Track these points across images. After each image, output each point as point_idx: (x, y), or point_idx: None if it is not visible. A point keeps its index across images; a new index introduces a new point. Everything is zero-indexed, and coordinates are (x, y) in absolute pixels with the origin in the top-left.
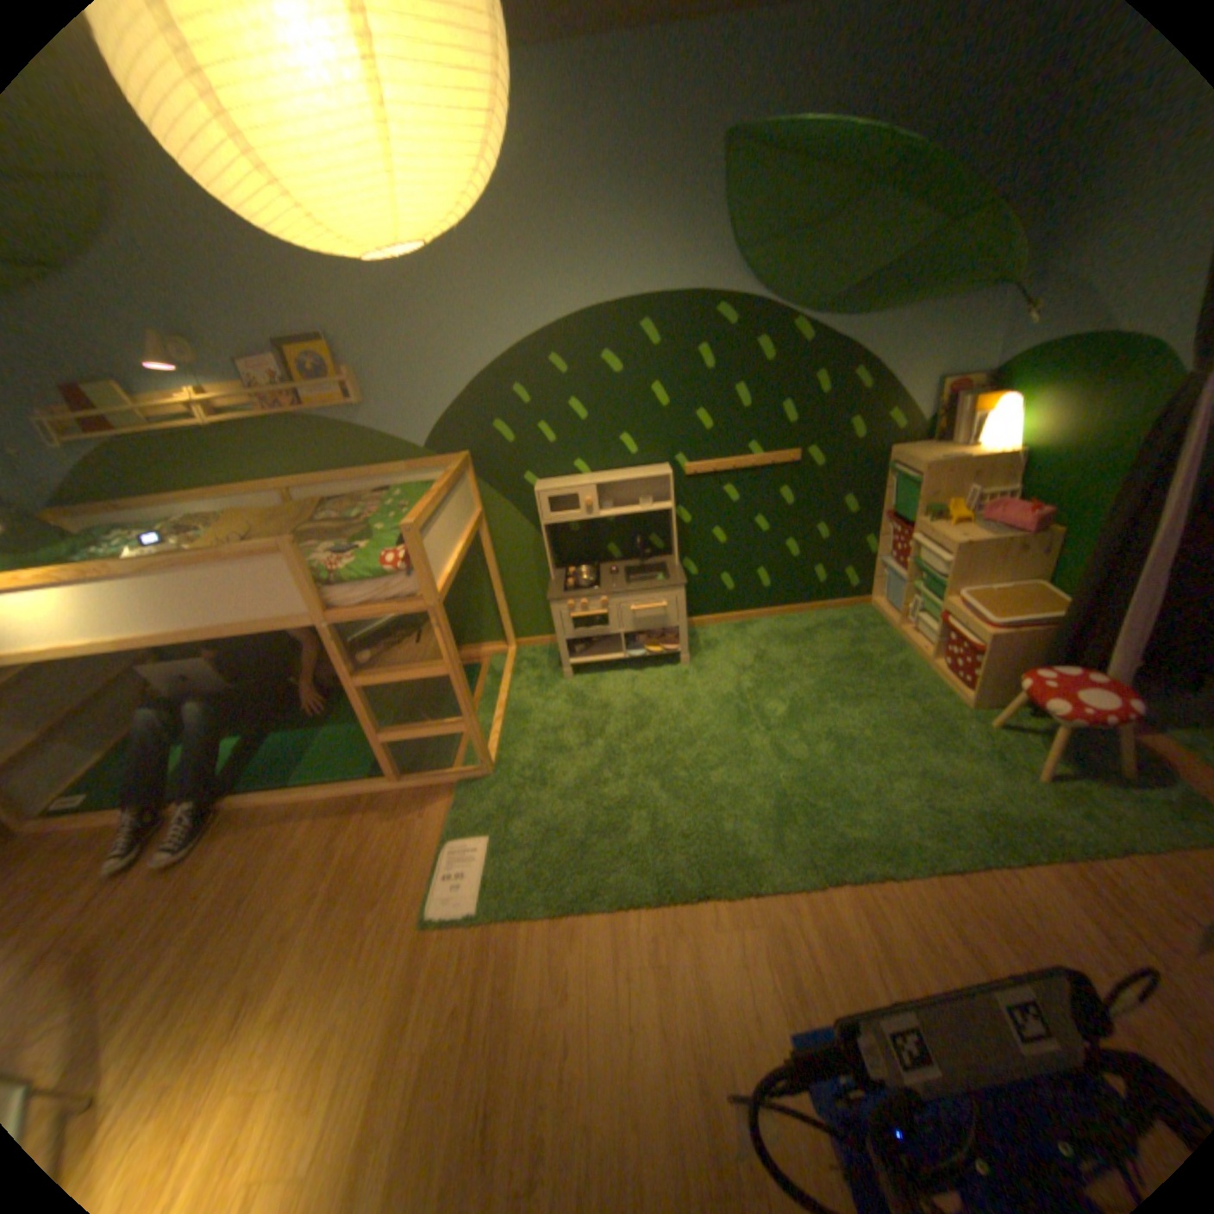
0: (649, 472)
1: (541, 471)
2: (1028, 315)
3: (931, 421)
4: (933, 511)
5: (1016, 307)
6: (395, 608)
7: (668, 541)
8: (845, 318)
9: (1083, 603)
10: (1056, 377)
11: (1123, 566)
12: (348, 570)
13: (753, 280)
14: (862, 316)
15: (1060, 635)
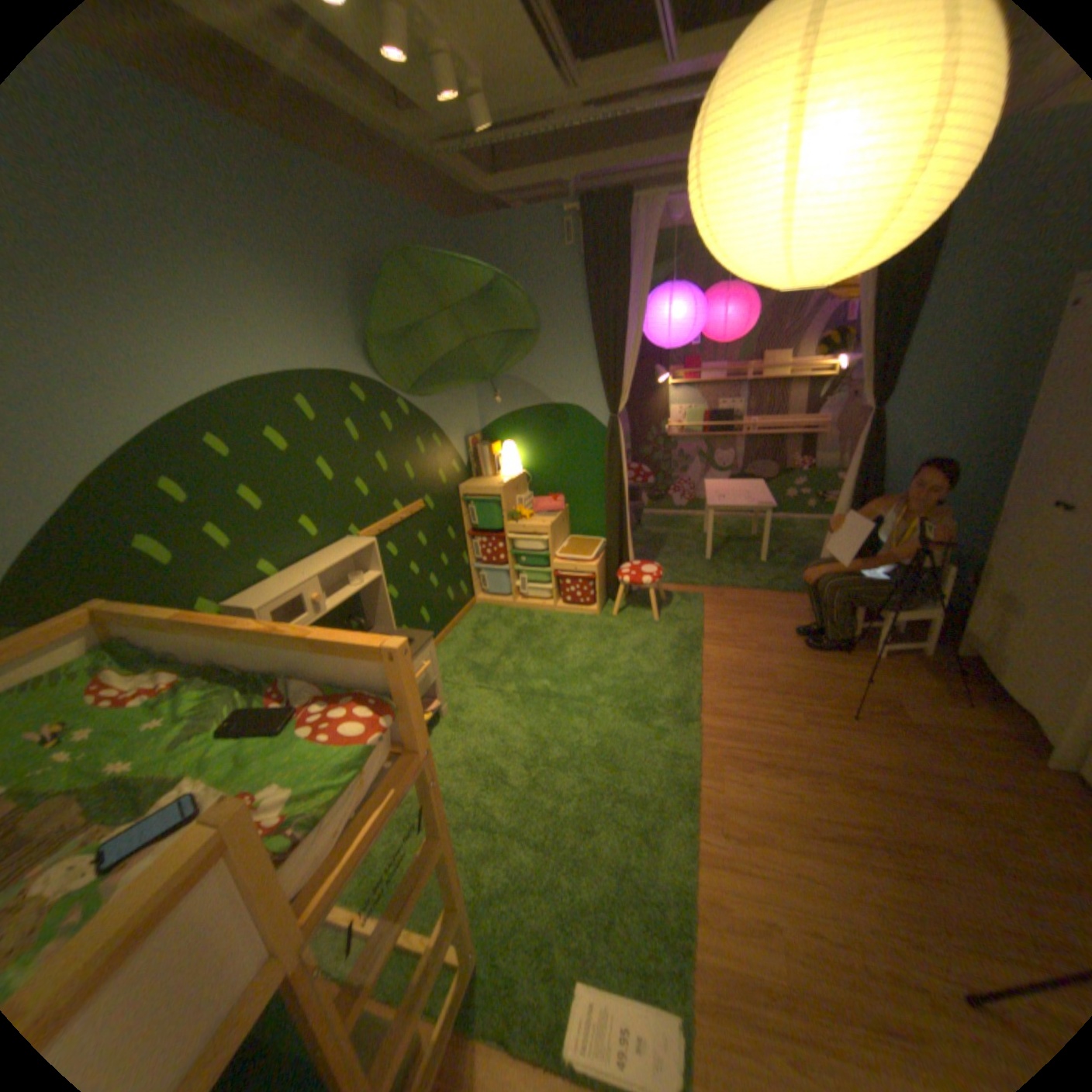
0: (345, 546)
1: (216, 590)
2: (495, 399)
3: (467, 466)
4: (514, 516)
5: (481, 395)
6: (388, 797)
7: (360, 616)
8: (420, 399)
9: (615, 530)
10: (525, 430)
11: (620, 507)
12: (297, 799)
13: (368, 366)
14: (426, 398)
15: (610, 552)
